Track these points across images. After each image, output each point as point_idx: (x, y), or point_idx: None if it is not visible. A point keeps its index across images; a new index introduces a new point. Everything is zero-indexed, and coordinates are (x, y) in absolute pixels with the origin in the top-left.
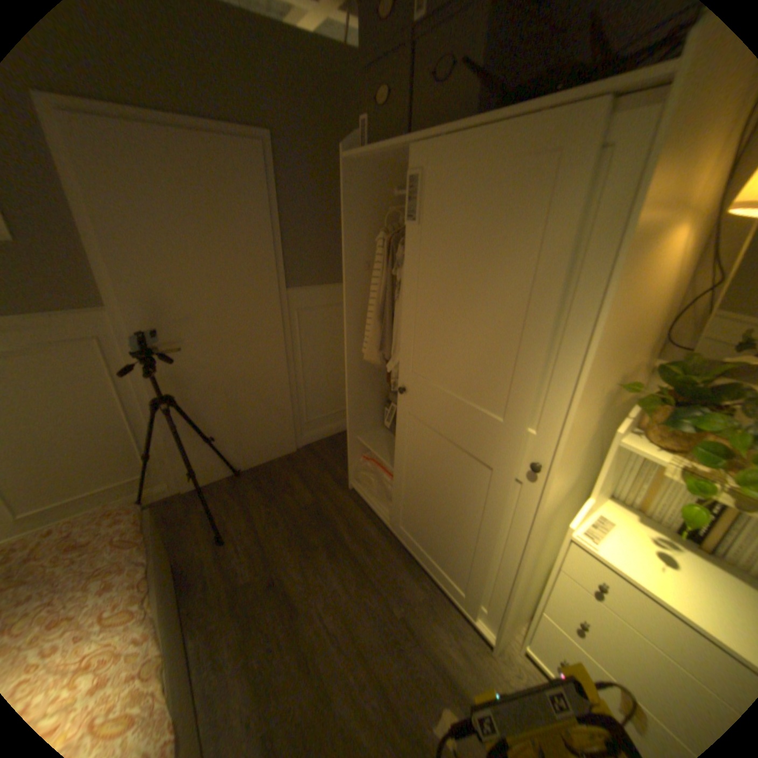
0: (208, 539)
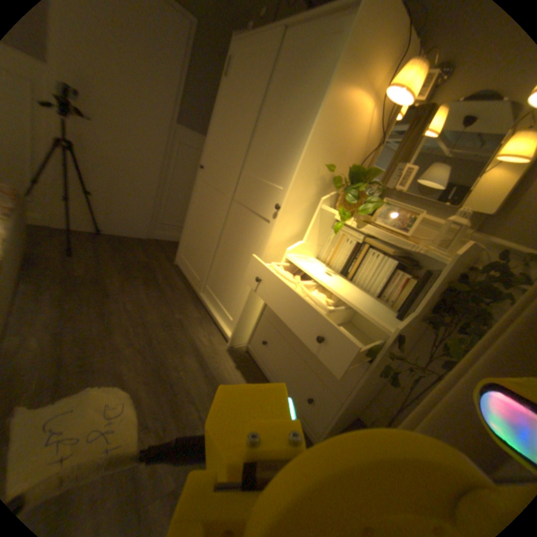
0: (63, 252)
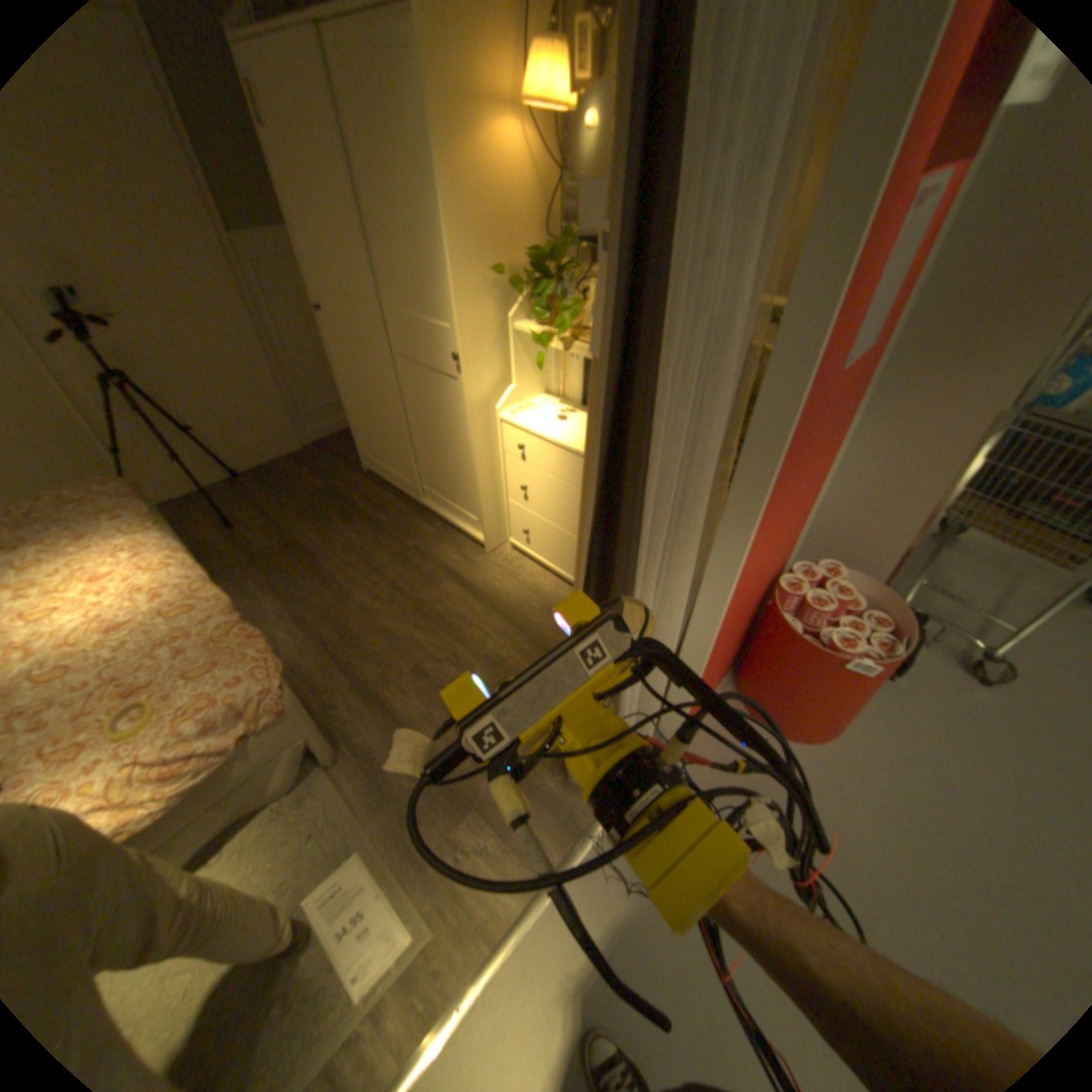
0: (215, 526)
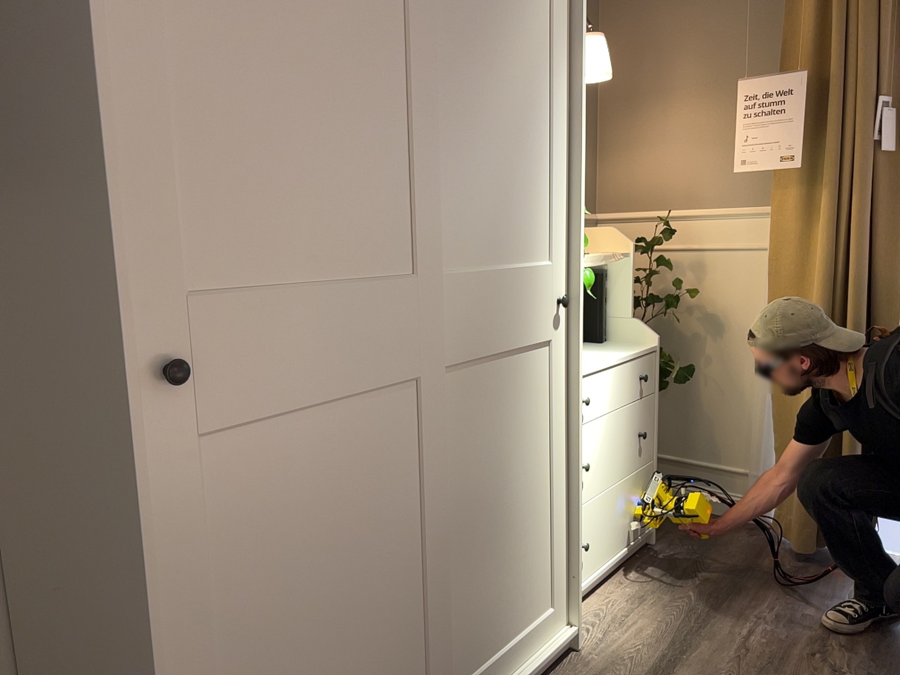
0: None
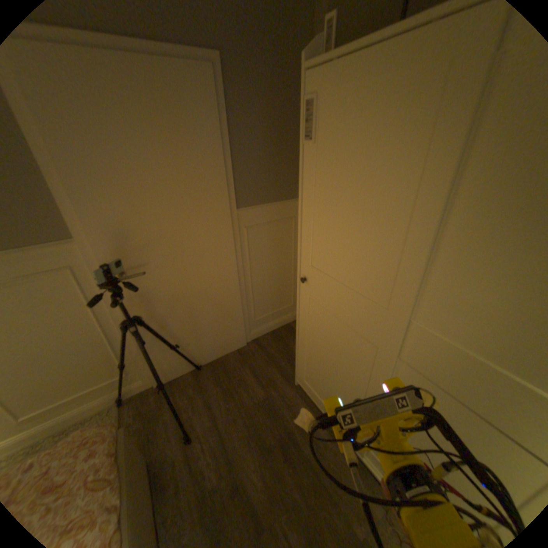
0: (178, 436)
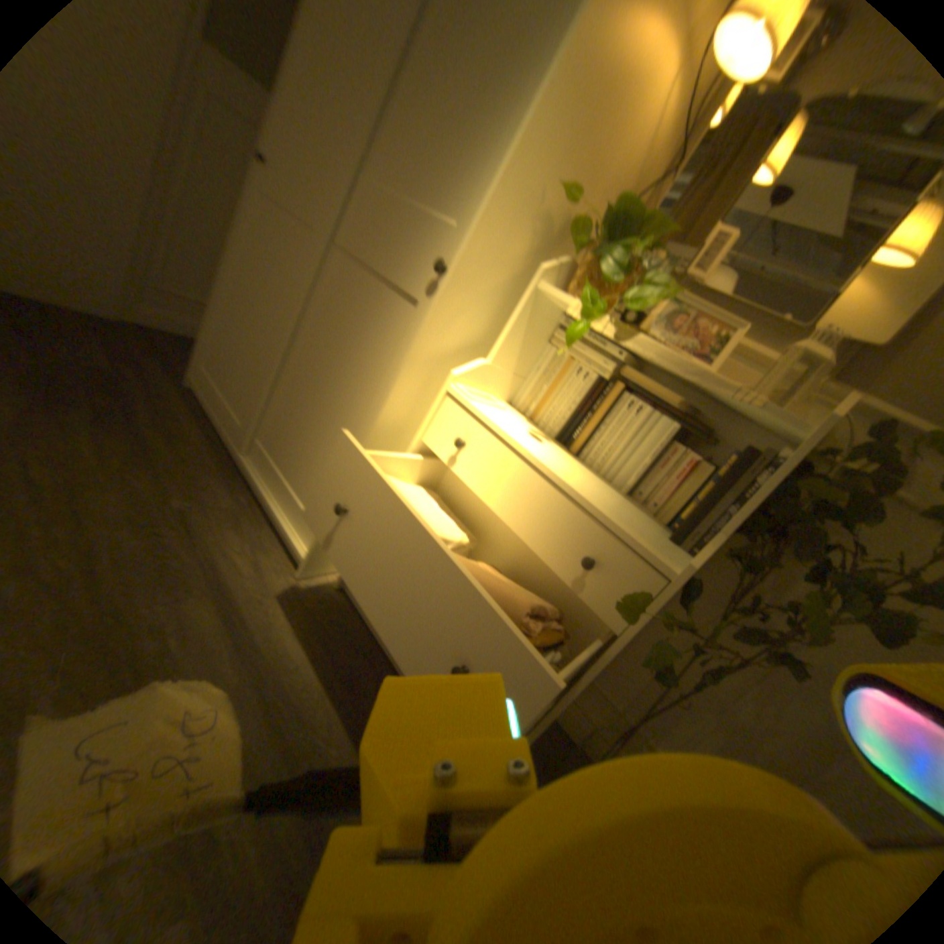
0: None
